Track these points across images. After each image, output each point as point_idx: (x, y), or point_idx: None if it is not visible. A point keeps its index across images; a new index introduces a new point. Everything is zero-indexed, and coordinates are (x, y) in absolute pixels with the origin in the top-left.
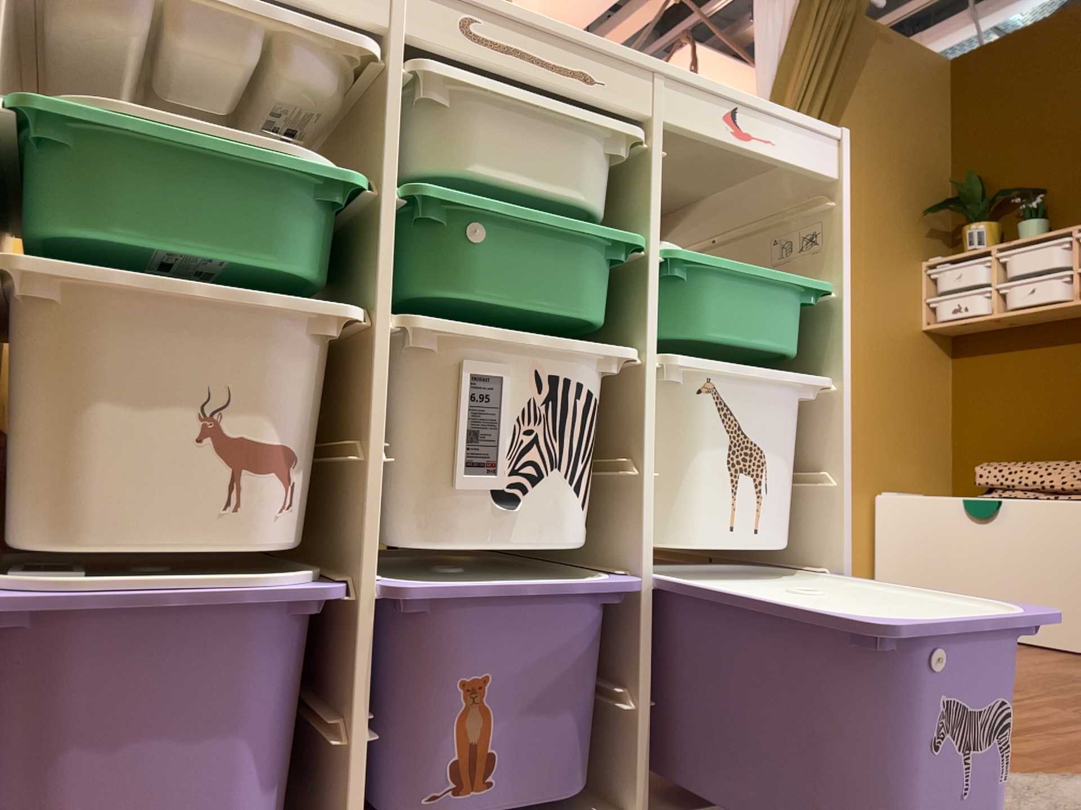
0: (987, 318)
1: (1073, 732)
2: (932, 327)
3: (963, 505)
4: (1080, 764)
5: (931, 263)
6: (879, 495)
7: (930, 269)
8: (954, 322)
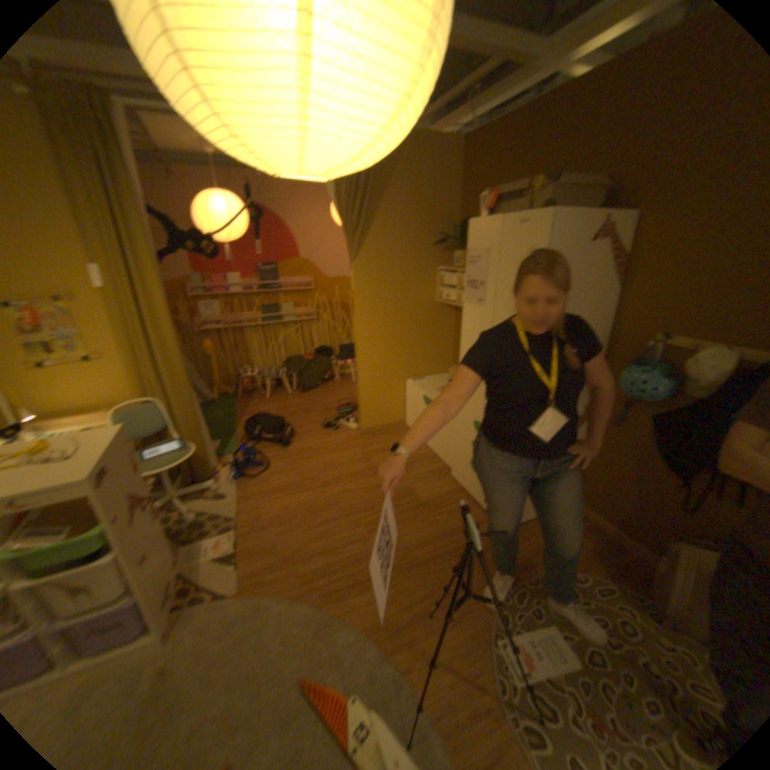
0: (456, 306)
1: (339, 559)
2: (441, 302)
3: (423, 401)
4: (305, 591)
5: (442, 269)
6: (406, 384)
7: (441, 273)
8: (447, 304)
